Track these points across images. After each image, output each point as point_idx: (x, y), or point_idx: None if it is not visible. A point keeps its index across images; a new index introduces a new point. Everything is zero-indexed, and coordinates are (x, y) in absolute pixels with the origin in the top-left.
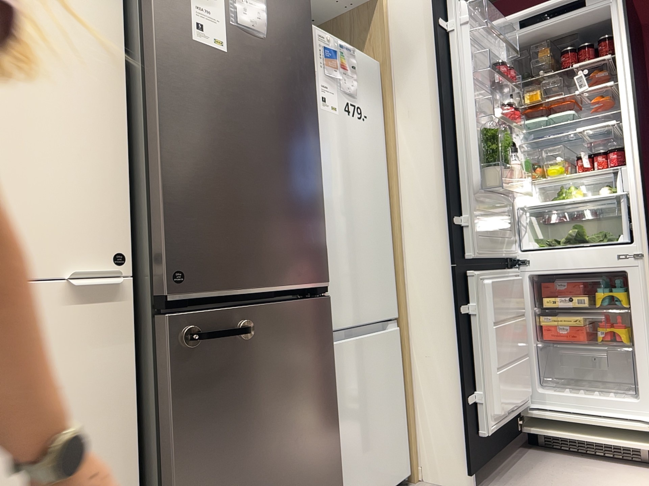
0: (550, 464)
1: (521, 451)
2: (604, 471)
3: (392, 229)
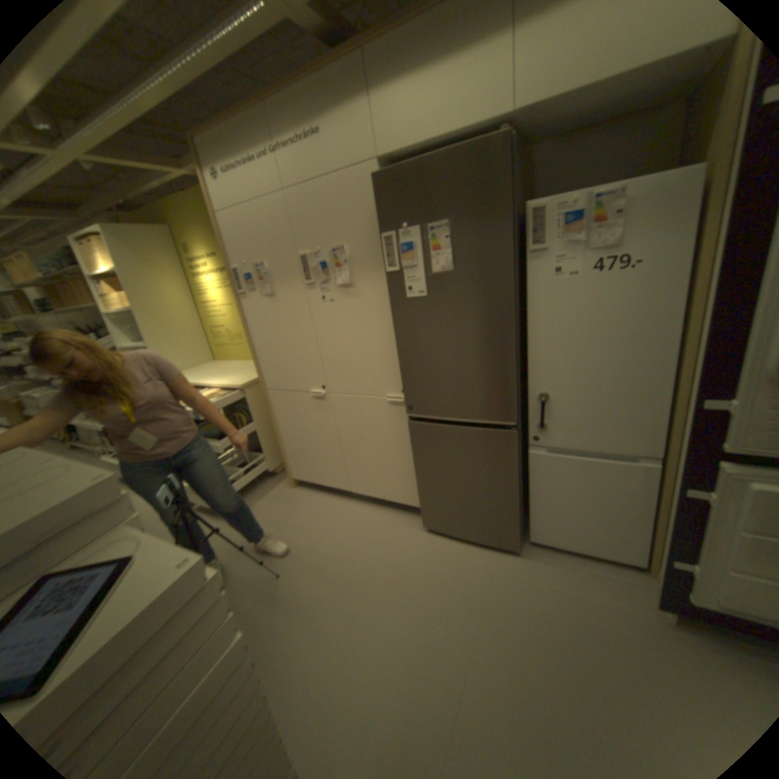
0: None
1: None
2: None
3: (680, 376)
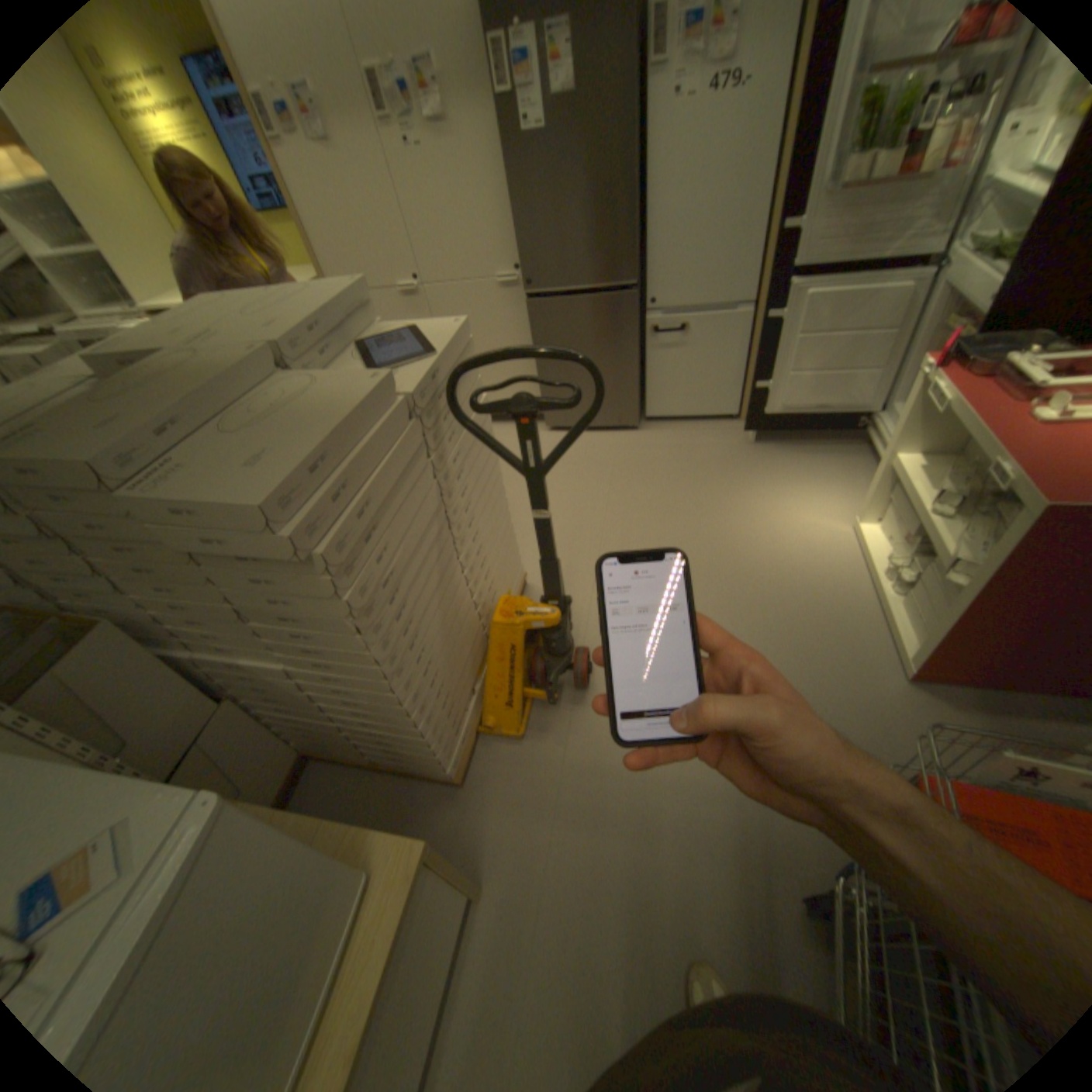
0: (840, 461)
1: (854, 444)
2: (858, 485)
3: (774, 212)
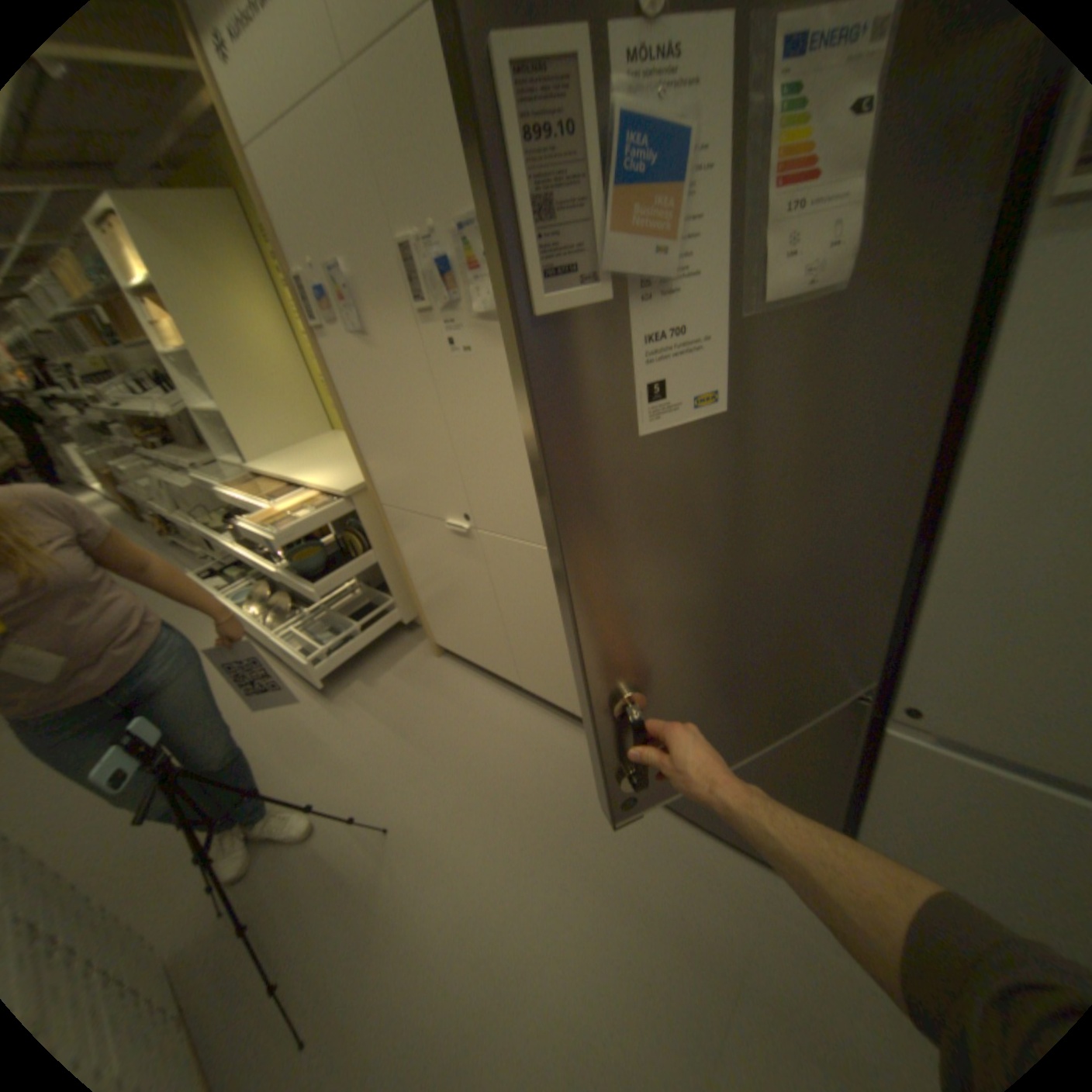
0: None
1: None
2: None
3: None
